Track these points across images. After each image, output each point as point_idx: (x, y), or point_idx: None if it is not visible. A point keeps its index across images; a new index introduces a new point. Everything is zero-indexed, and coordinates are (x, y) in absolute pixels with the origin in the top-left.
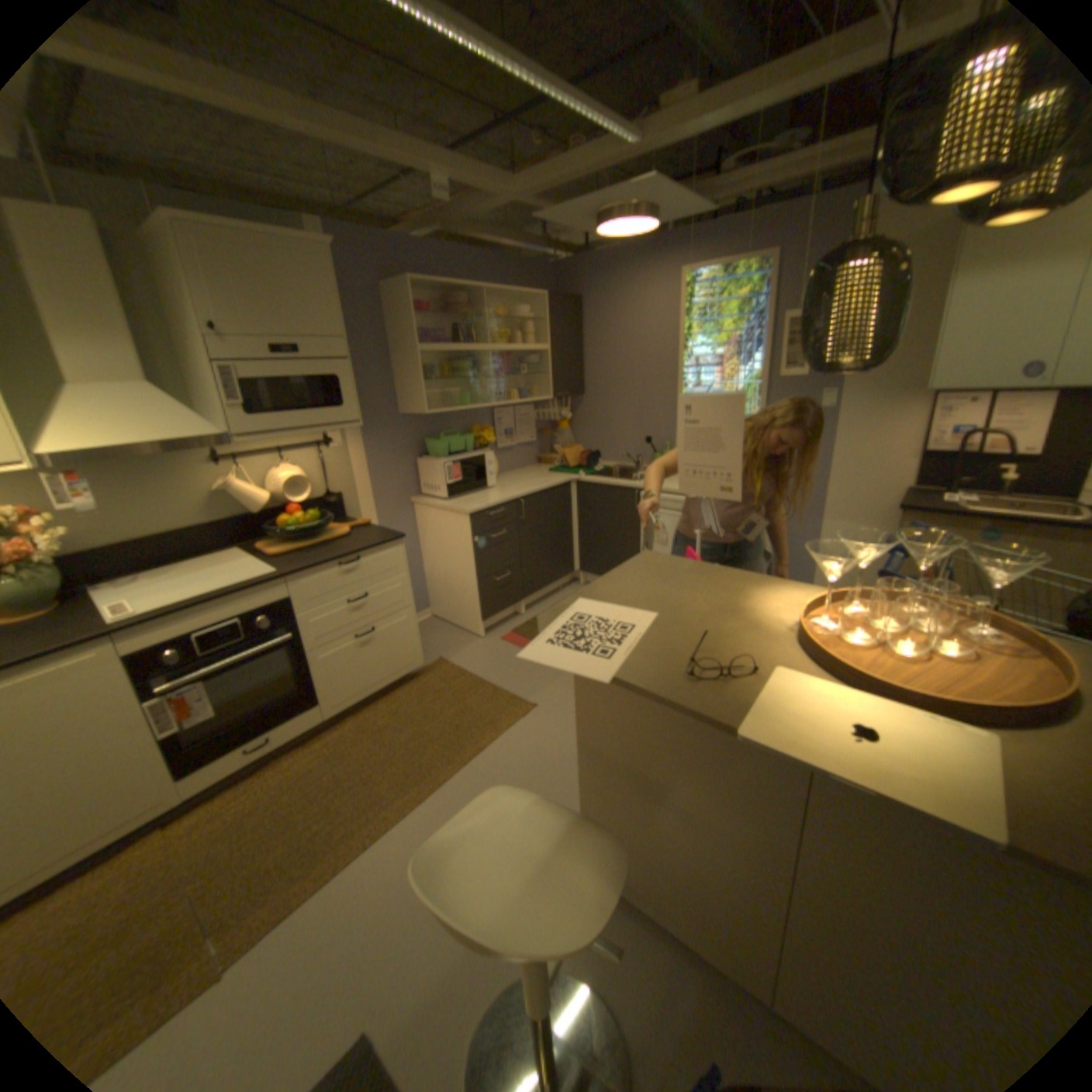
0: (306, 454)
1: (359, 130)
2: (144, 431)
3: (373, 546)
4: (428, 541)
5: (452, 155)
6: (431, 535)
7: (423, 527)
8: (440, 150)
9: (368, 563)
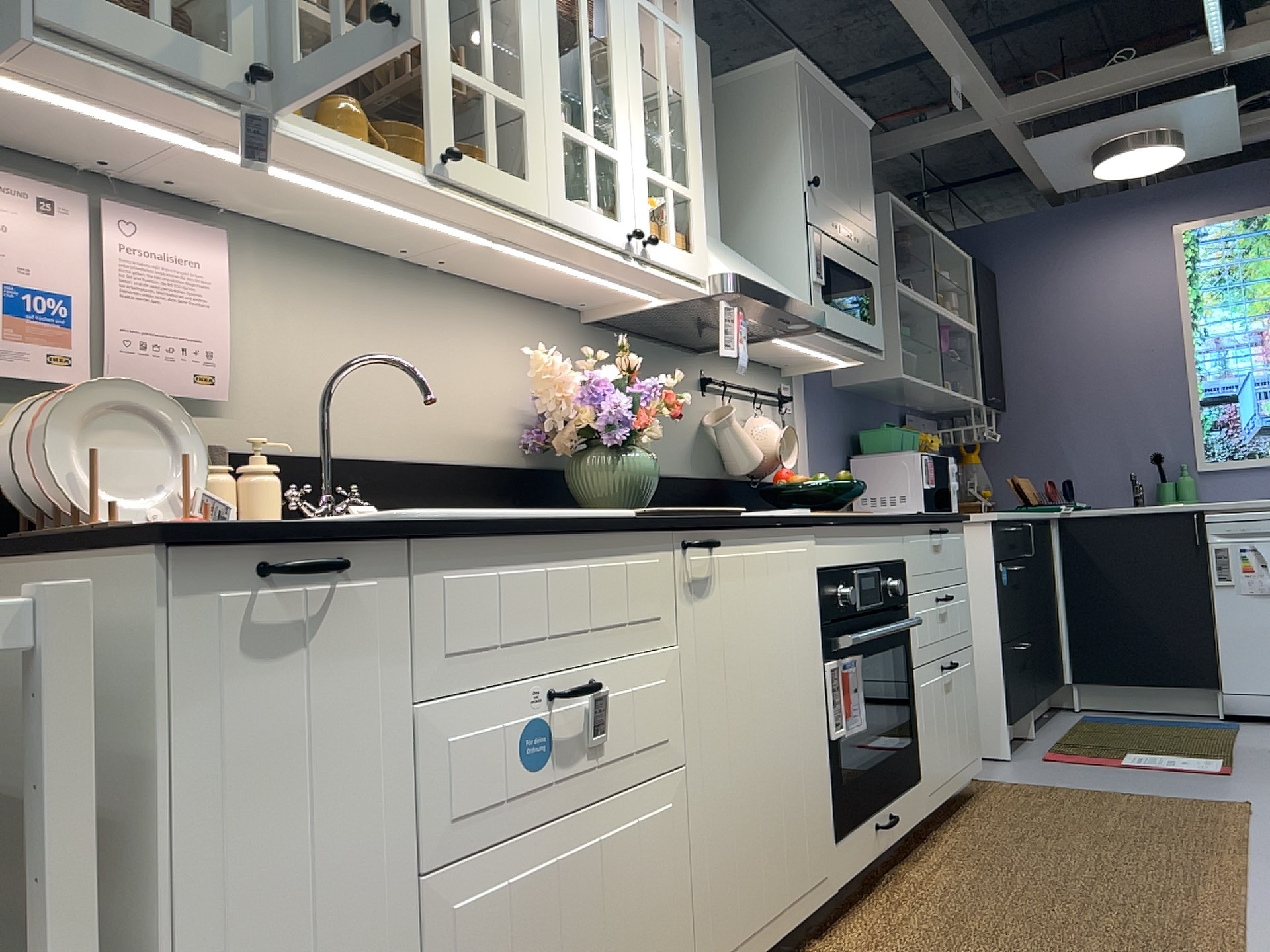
0: (768, 412)
1: (942, 14)
2: (771, 284)
3: (953, 516)
4: None
5: (979, 61)
6: None
7: None
8: (974, 54)
9: (948, 544)
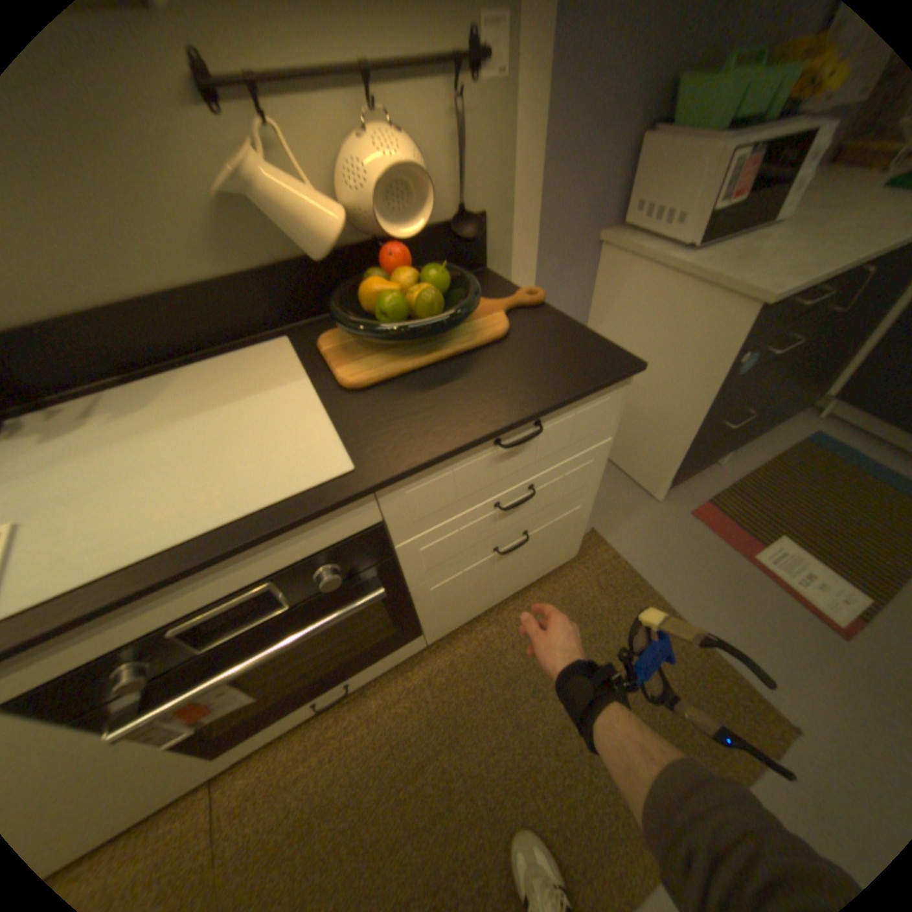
0: (425, 99)
1: None
2: None
3: (575, 396)
4: (608, 323)
5: None
6: (618, 314)
7: (607, 294)
8: None
9: (552, 431)
